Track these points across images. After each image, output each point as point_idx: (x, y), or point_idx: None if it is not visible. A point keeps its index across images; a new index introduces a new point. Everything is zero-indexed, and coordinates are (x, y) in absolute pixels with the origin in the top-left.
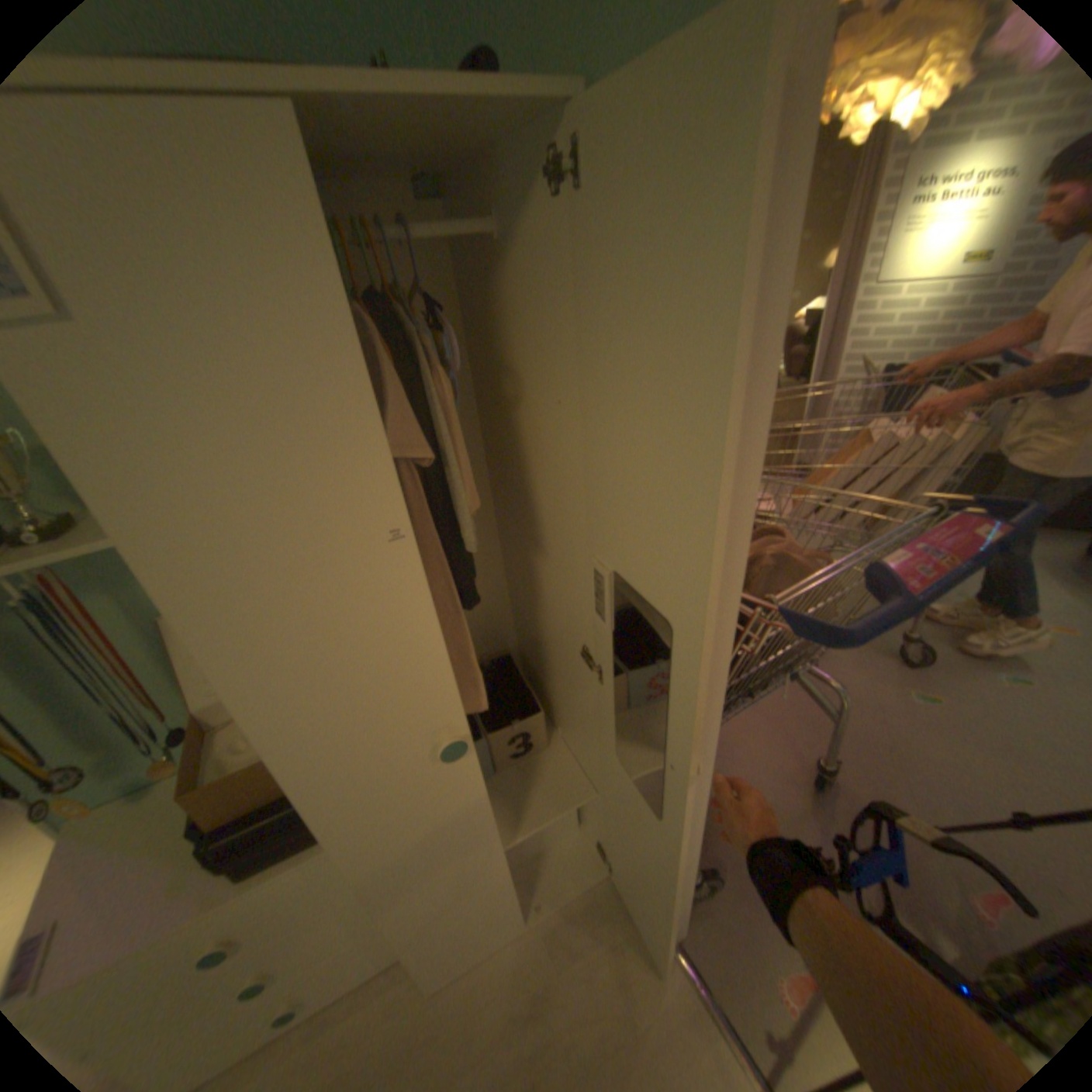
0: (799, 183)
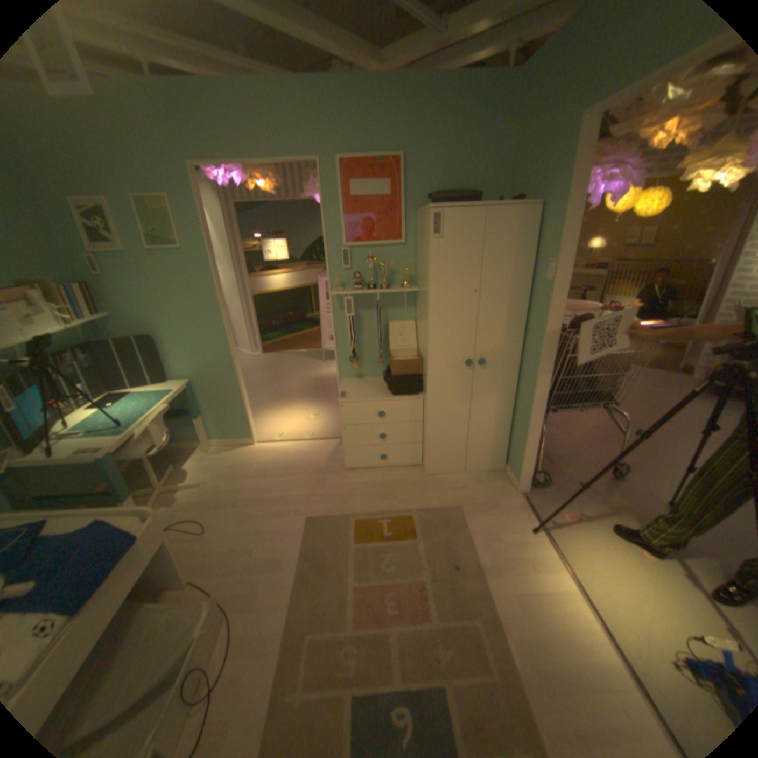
0: (576, 224)
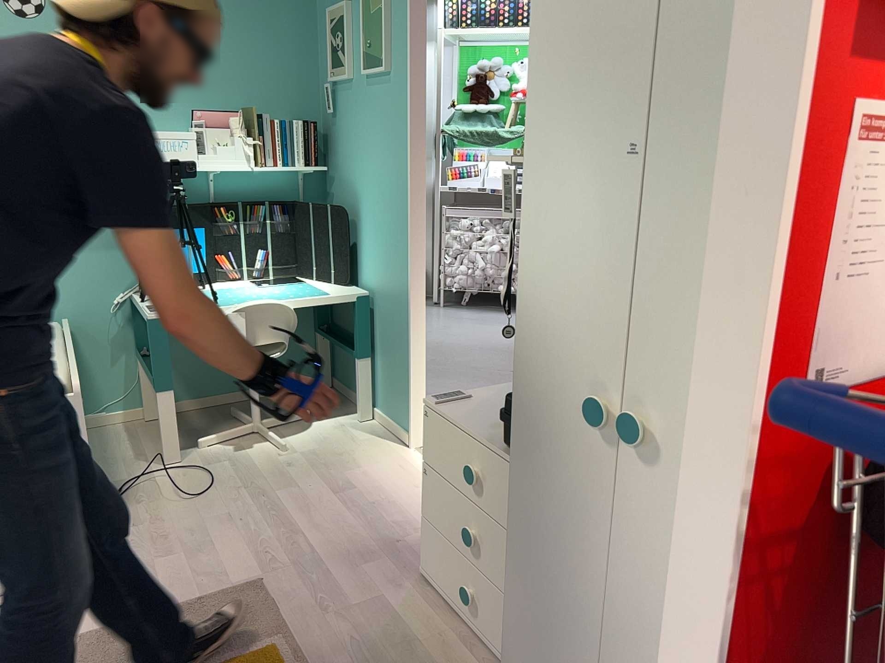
0: None
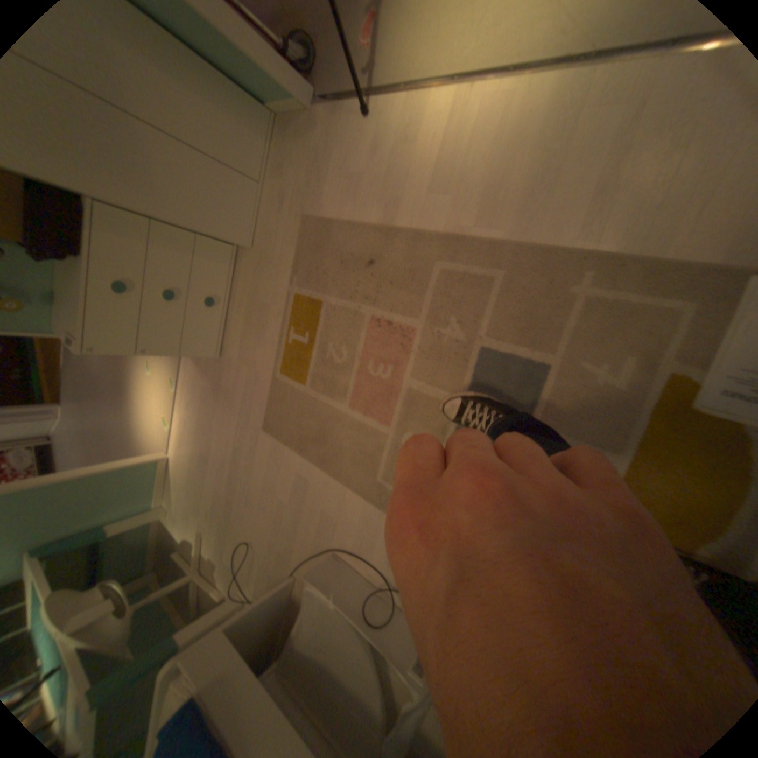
0: None
